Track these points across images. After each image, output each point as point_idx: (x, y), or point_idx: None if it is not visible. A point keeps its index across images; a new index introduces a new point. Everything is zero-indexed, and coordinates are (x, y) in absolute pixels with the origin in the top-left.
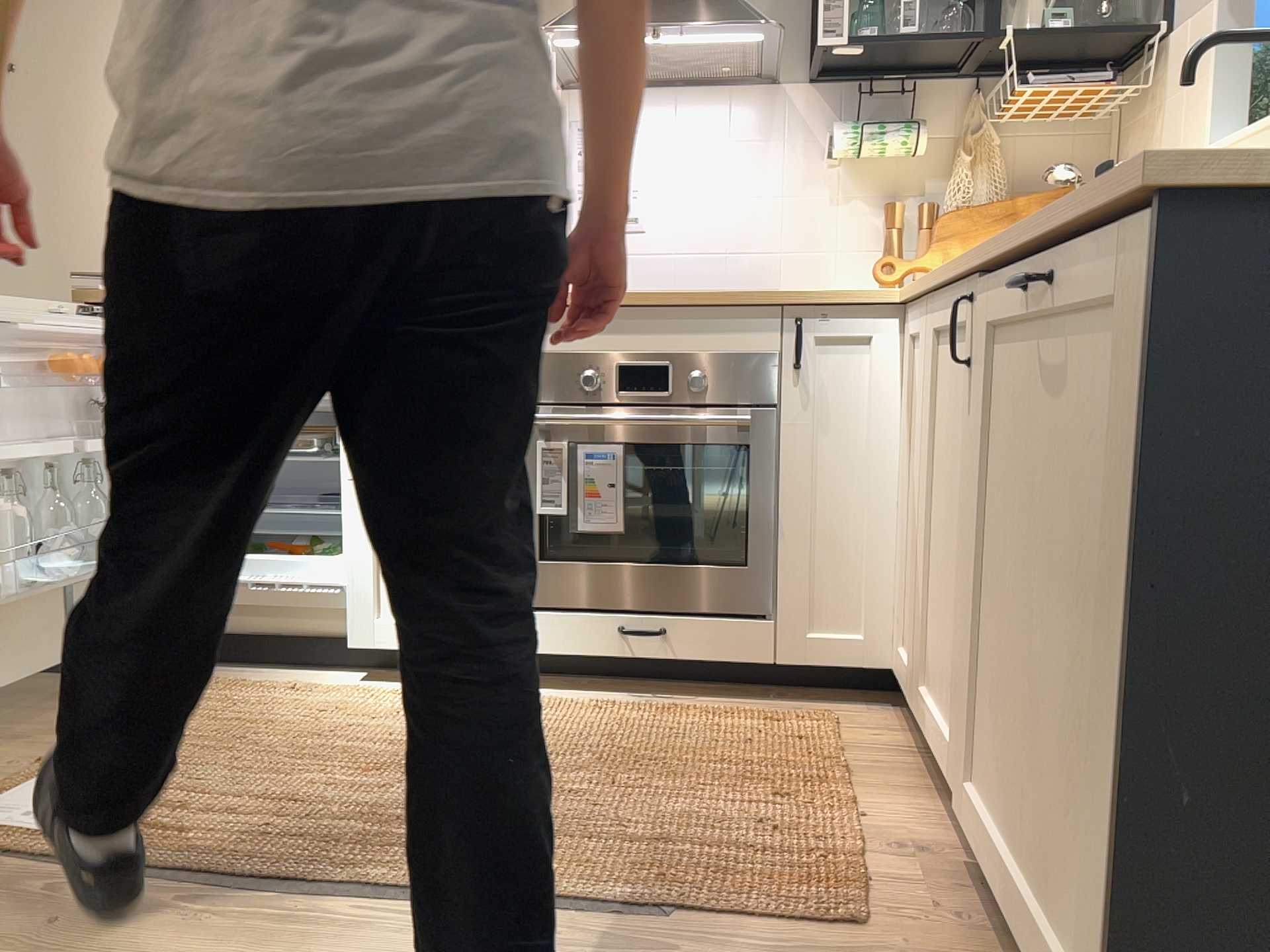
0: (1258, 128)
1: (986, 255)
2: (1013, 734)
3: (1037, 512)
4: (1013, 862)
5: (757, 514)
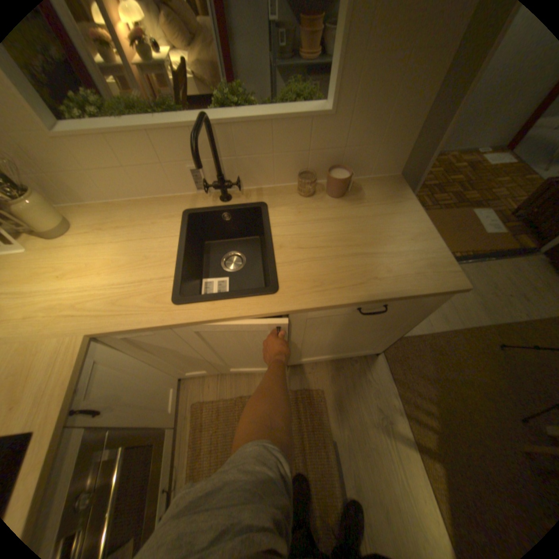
0: (111, 128)
1: (294, 309)
2: (319, 352)
3: (339, 332)
4: (325, 359)
5: (134, 444)
